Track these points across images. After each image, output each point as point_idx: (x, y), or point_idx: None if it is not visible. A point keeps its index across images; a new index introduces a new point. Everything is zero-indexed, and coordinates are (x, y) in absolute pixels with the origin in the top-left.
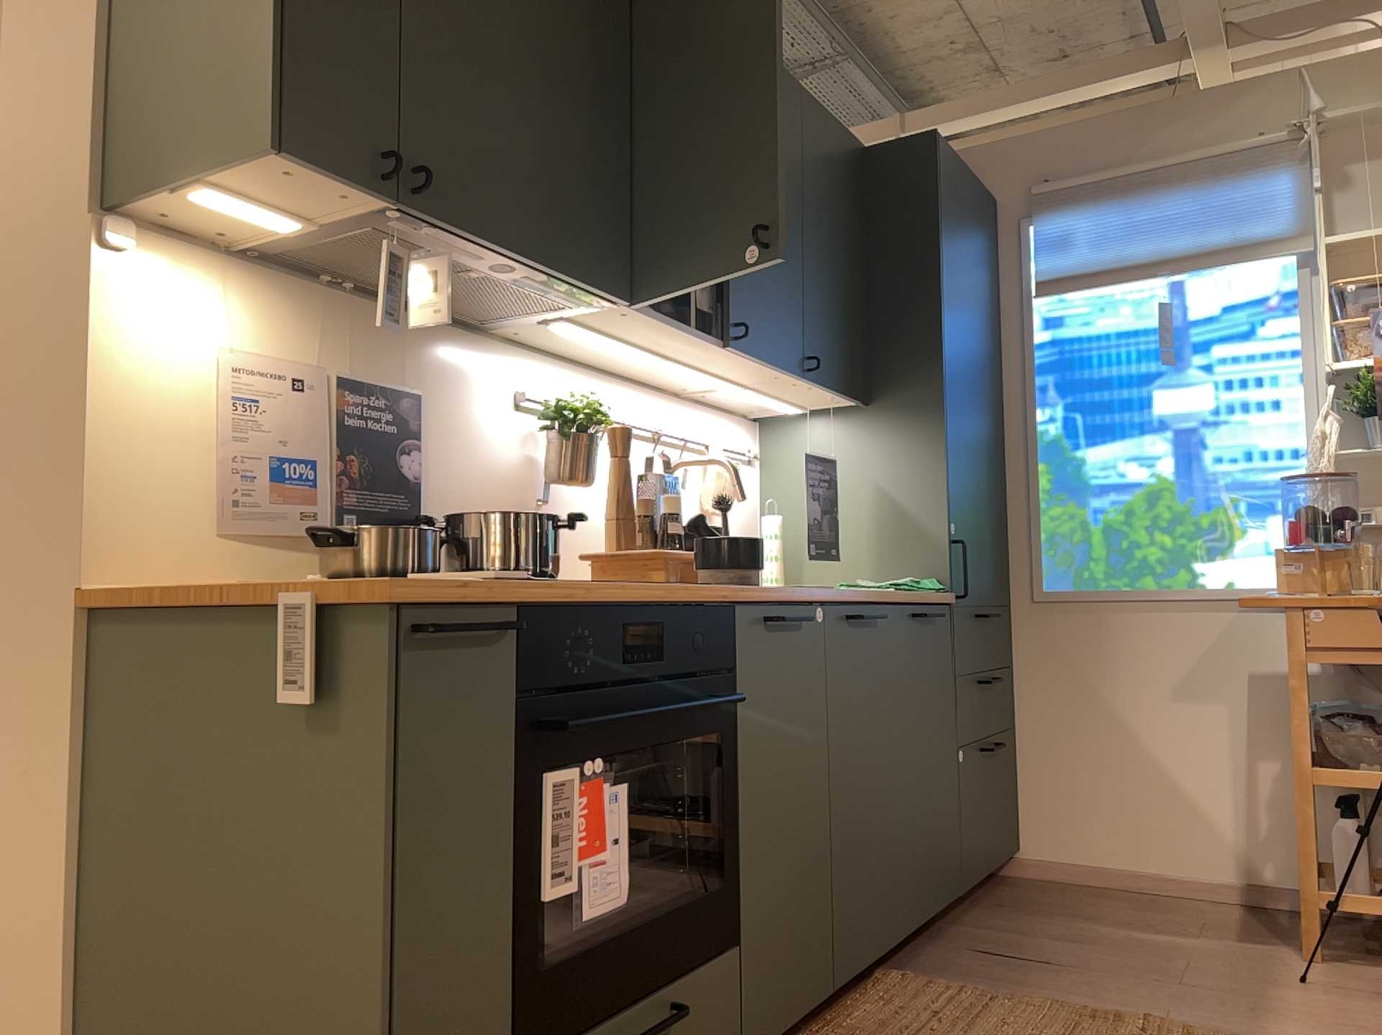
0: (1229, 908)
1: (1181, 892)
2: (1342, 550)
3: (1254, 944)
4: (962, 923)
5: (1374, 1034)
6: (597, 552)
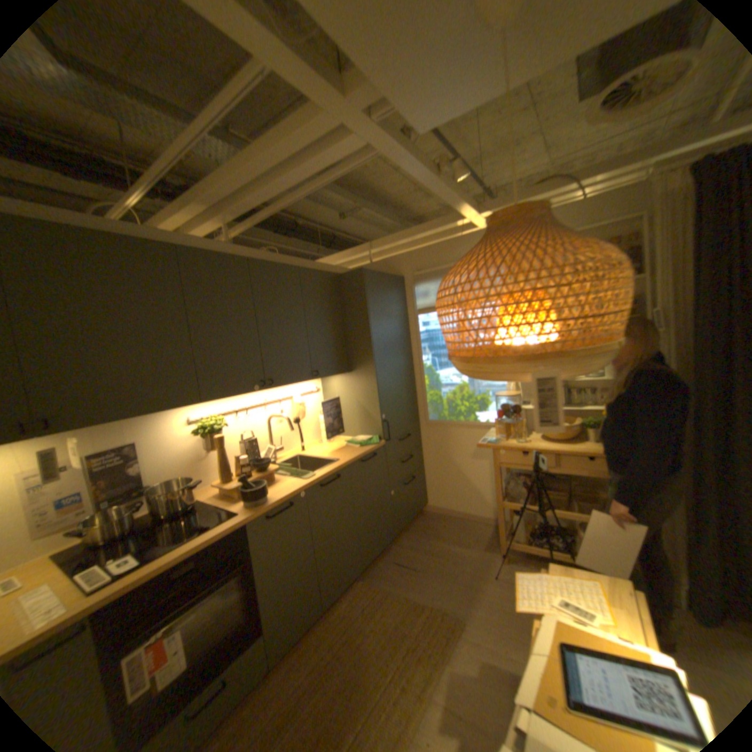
0: (489, 529)
1: (475, 521)
2: (517, 420)
3: (488, 554)
4: (396, 546)
5: (507, 615)
6: (216, 484)
